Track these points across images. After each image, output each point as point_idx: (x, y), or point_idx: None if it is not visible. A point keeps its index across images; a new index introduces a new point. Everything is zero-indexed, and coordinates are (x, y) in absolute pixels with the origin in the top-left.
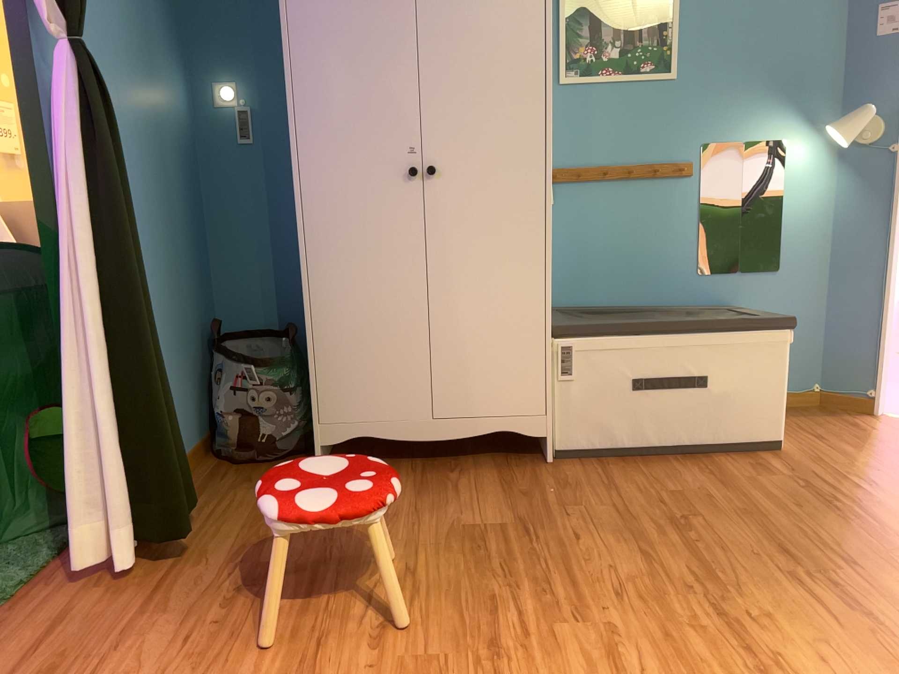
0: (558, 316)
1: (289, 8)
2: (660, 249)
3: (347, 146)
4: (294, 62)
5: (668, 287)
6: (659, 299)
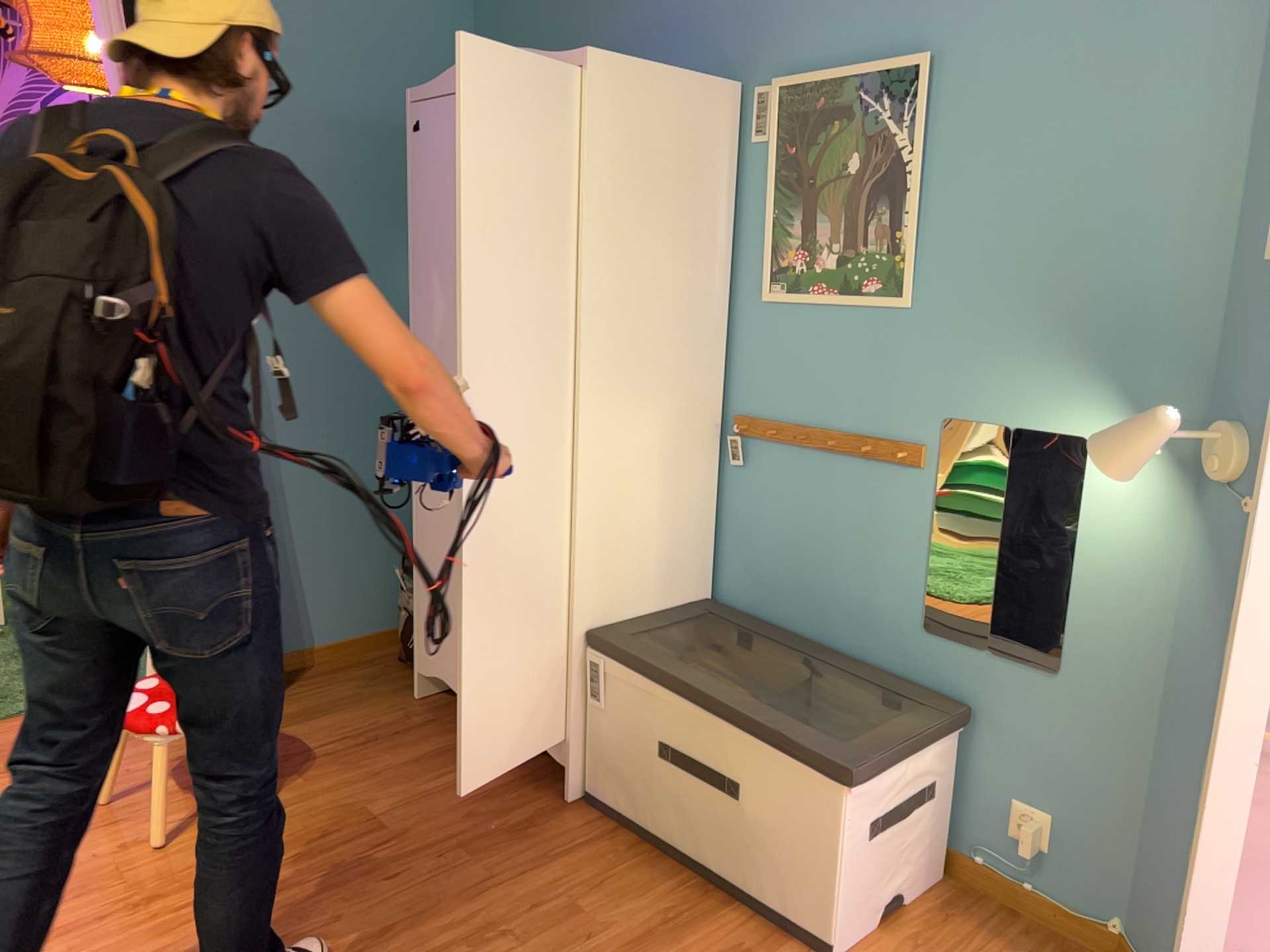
0: (669, 621)
1: (414, 224)
2: (872, 570)
3: None
4: (415, 278)
5: (878, 633)
6: (864, 649)
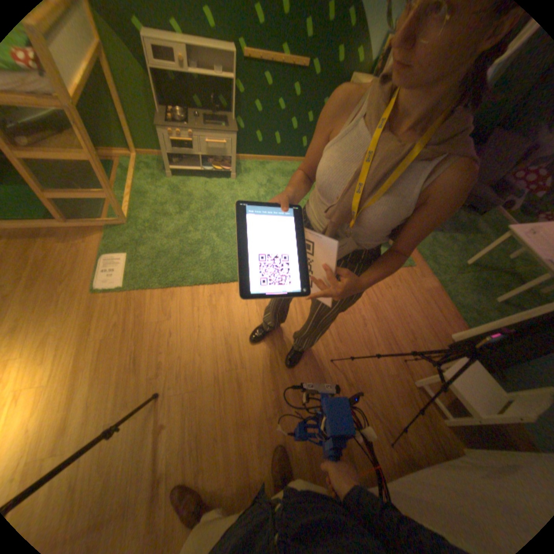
0: None
1: None
2: None
3: None
4: None
5: None
6: None
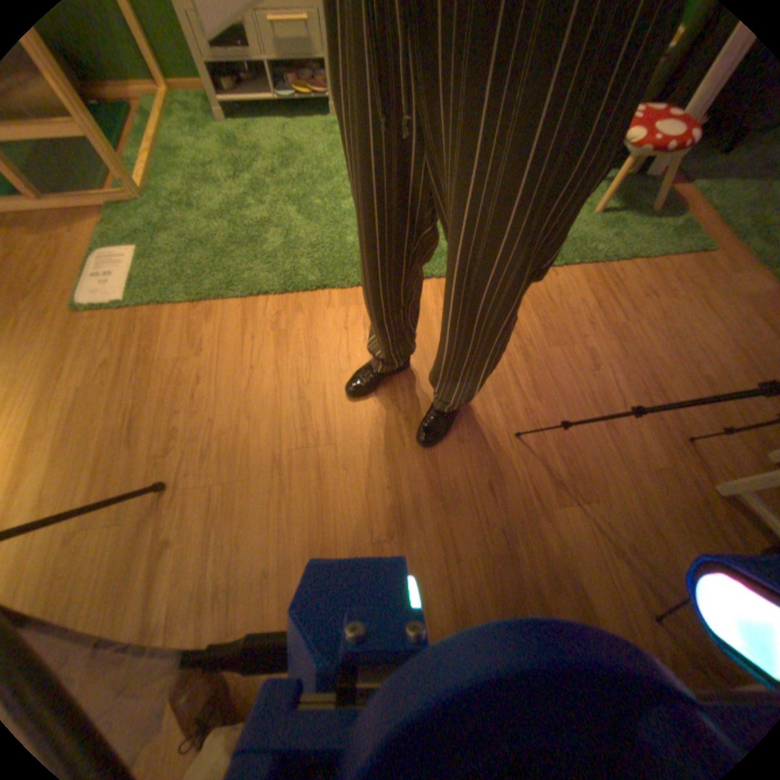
0: None
1: None
2: None
3: None
4: None
5: None
6: None
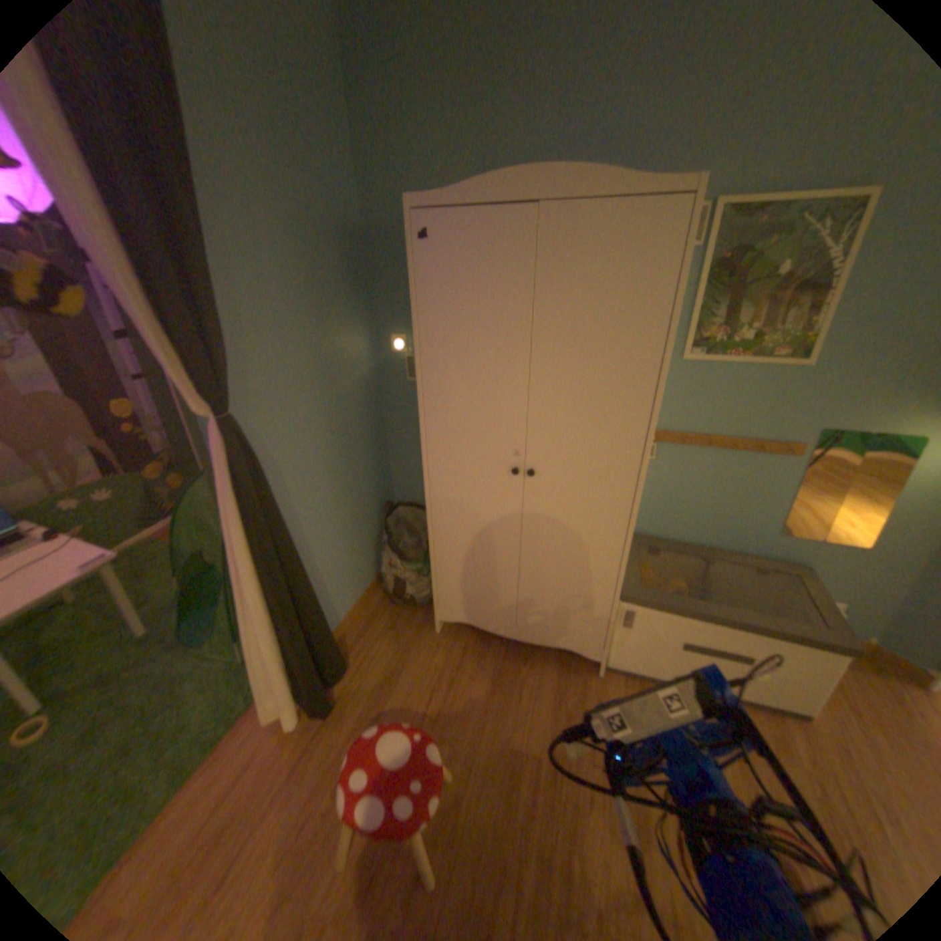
0: (637, 561)
1: (423, 324)
2: (750, 508)
3: (467, 441)
4: (426, 370)
5: (749, 538)
6: (737, 545)
